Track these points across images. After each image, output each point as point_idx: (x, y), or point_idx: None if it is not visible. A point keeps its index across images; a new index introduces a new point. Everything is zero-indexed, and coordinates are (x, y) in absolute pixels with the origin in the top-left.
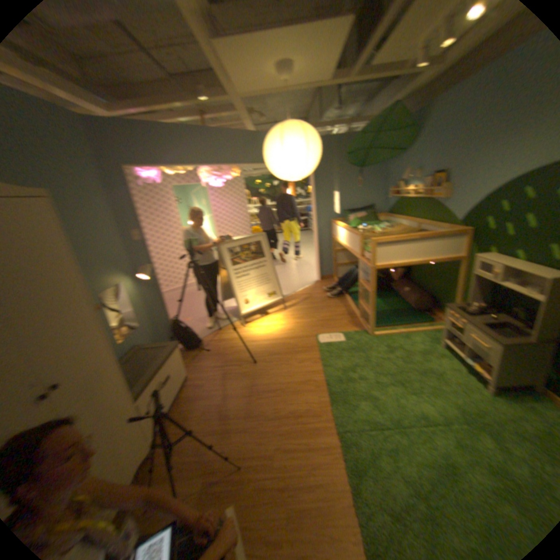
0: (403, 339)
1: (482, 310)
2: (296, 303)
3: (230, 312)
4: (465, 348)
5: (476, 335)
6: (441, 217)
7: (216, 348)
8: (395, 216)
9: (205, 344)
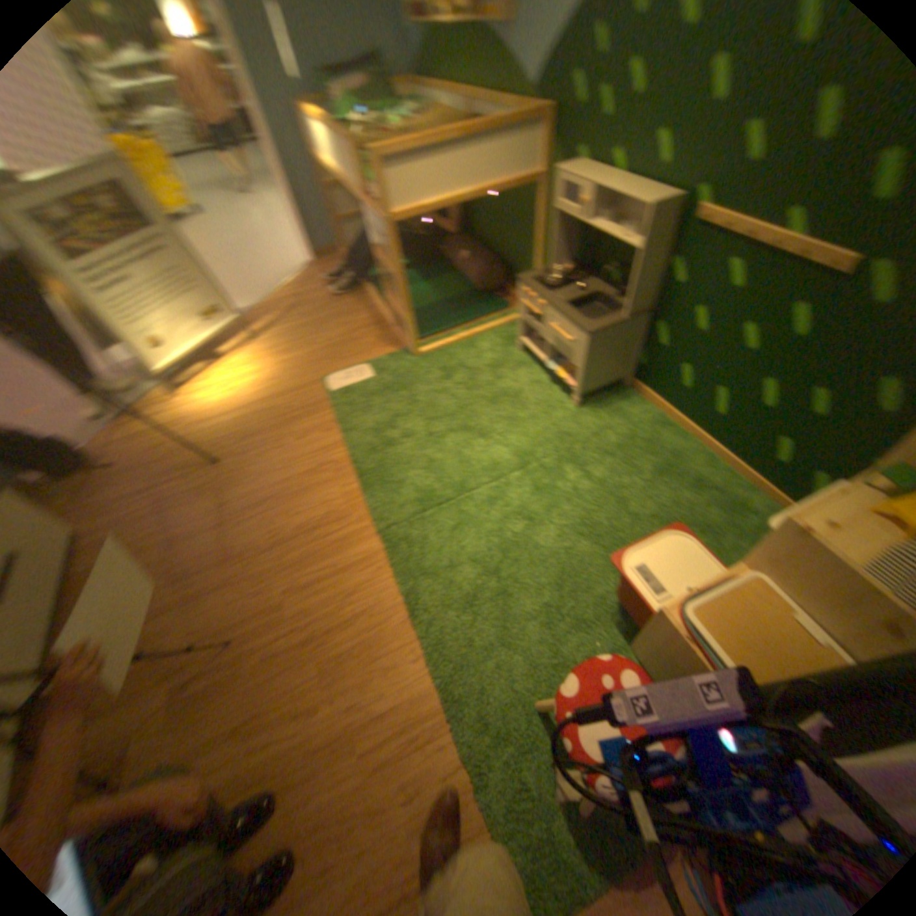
0: (462, 350)
1: (564, 277)
2: (269, 321)
3: (128, 371)
4: (545, 344)
5: (555, 324)
6: (499, 79)
7: (118, 459)
8: (421, 83)
9: (89, 457)
